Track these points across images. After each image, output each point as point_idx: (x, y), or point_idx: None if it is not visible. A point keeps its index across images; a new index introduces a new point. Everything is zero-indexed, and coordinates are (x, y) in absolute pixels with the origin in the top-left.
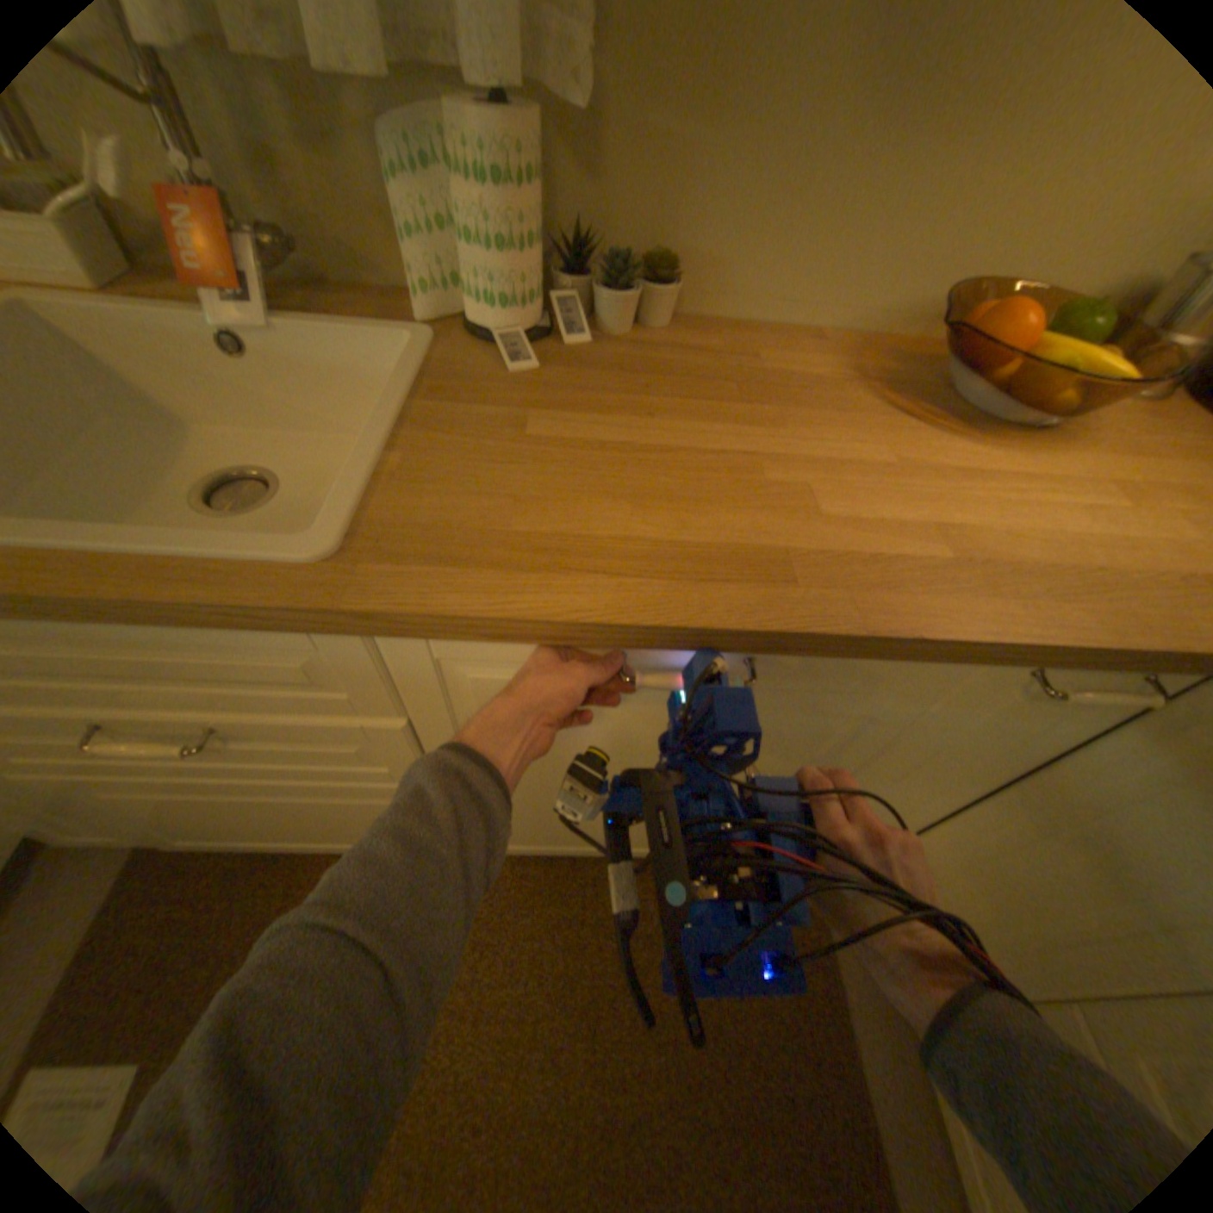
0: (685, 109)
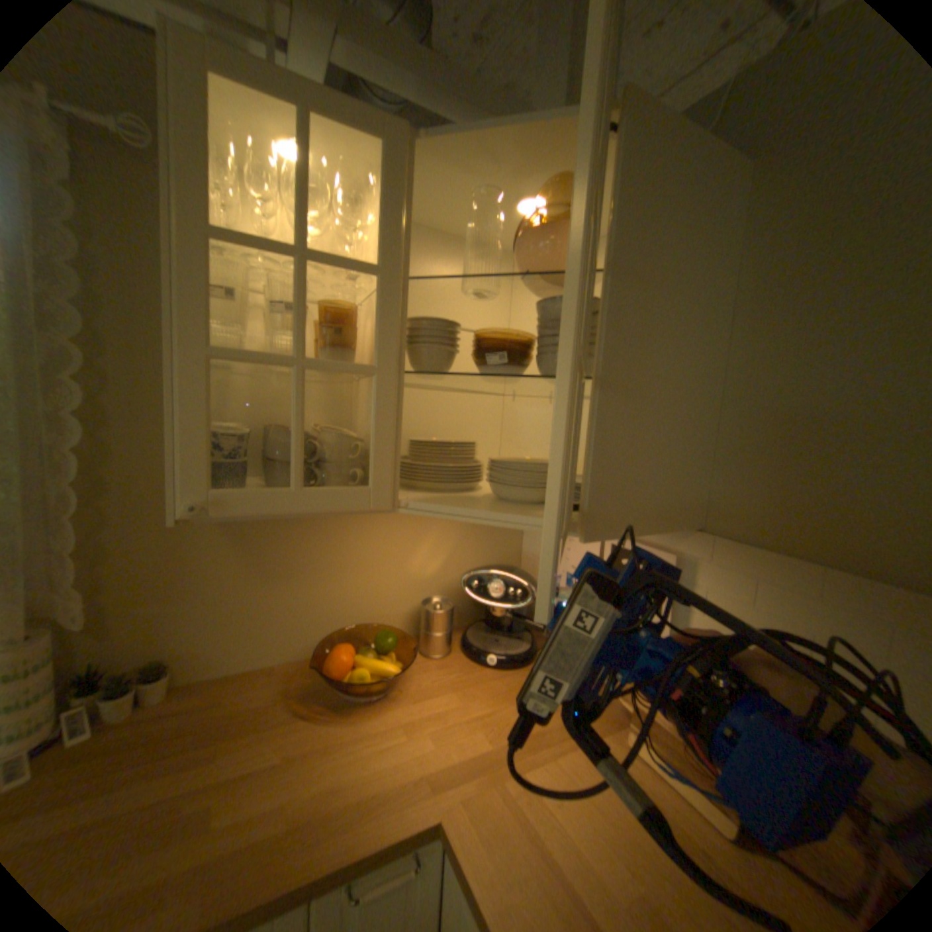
0: (154, 606)
